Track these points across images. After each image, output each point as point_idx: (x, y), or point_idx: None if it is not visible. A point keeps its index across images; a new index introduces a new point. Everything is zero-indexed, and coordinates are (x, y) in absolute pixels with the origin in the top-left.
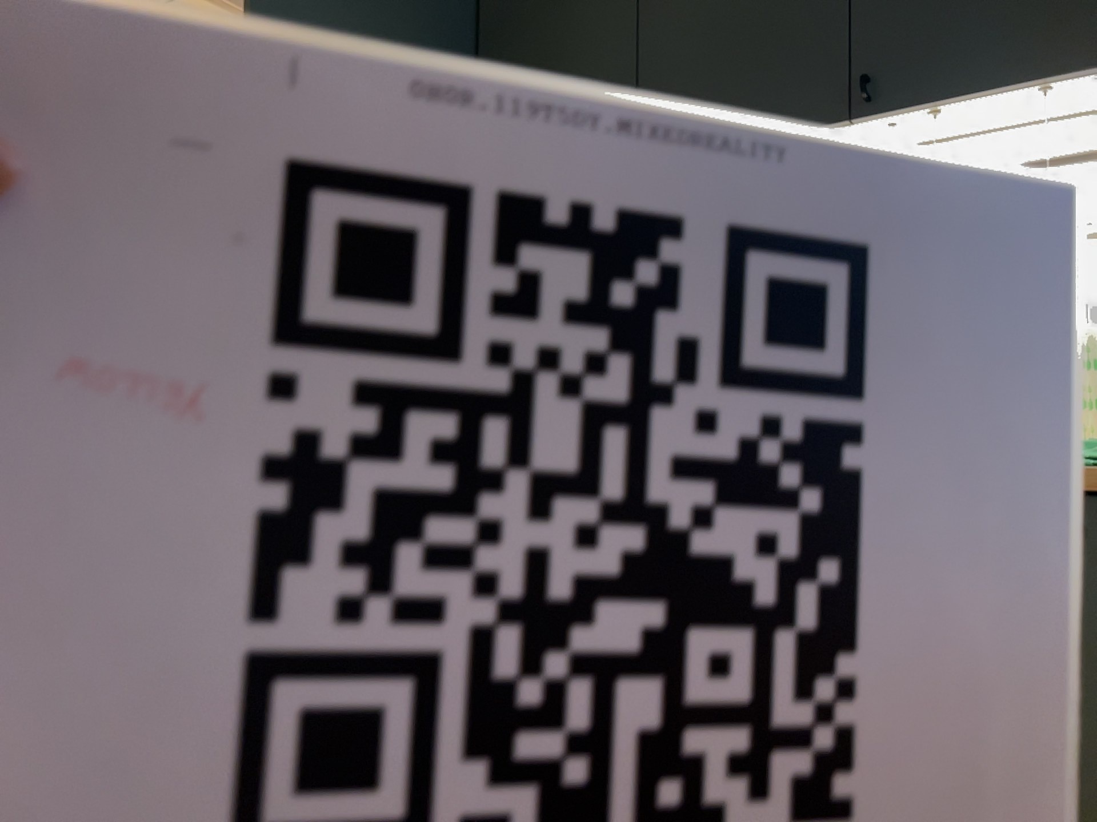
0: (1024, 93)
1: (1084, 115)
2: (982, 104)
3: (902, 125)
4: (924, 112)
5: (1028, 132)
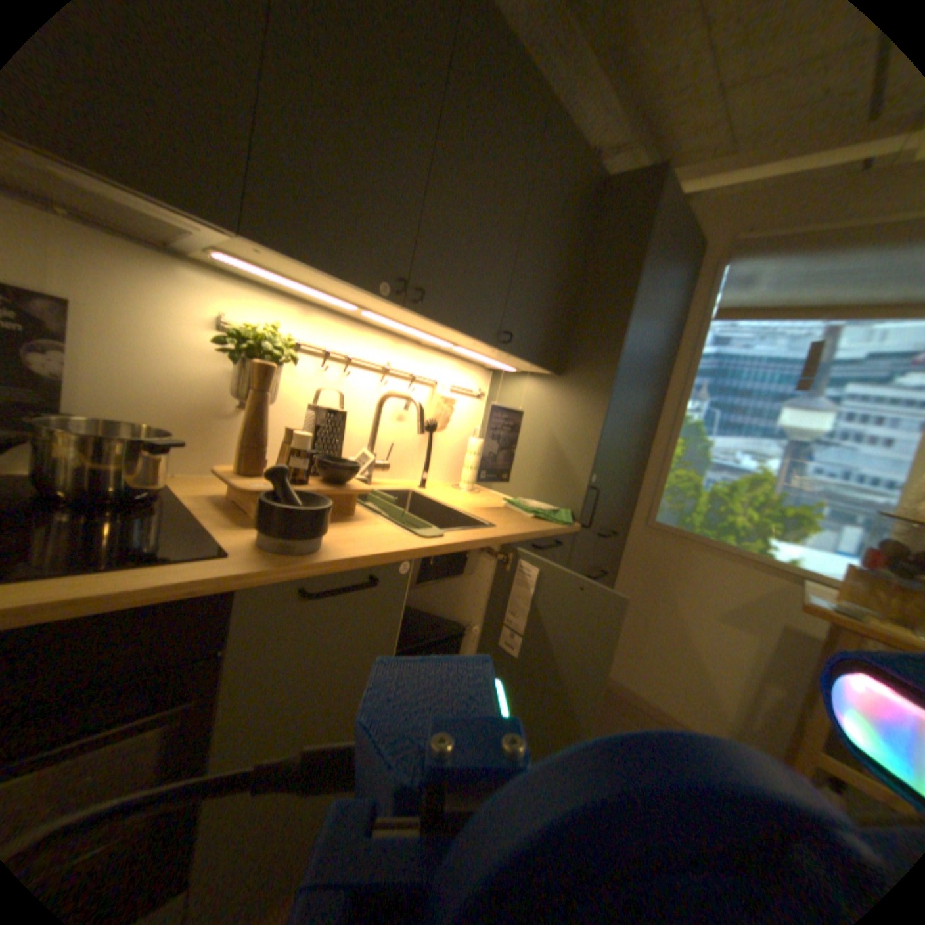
0: (527, 362)
1: (509, 363)
2: (515, 357)
3: (491, 349)
4: (506, 352)
5: (495, 360)
